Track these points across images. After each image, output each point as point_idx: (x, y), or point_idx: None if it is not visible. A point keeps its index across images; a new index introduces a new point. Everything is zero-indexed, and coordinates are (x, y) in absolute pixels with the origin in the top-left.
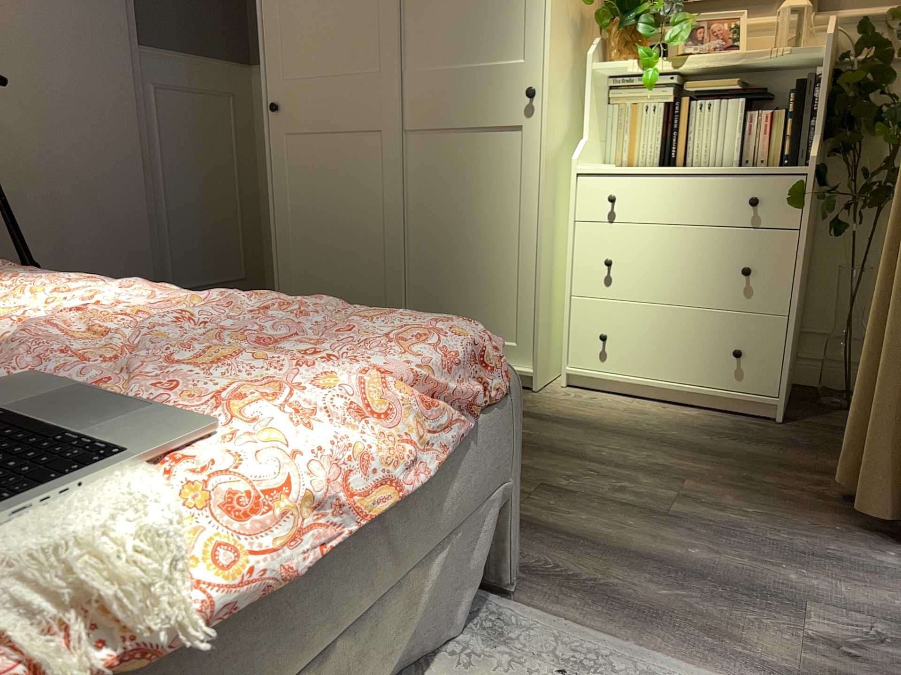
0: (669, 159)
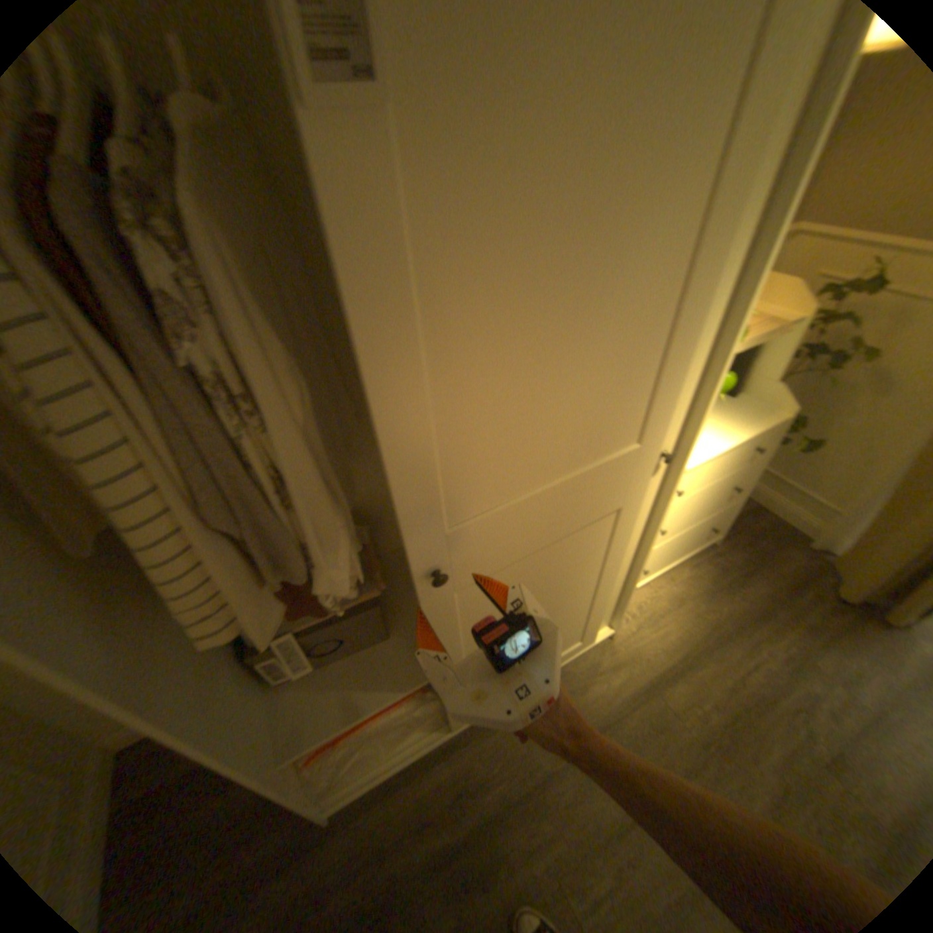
0: None
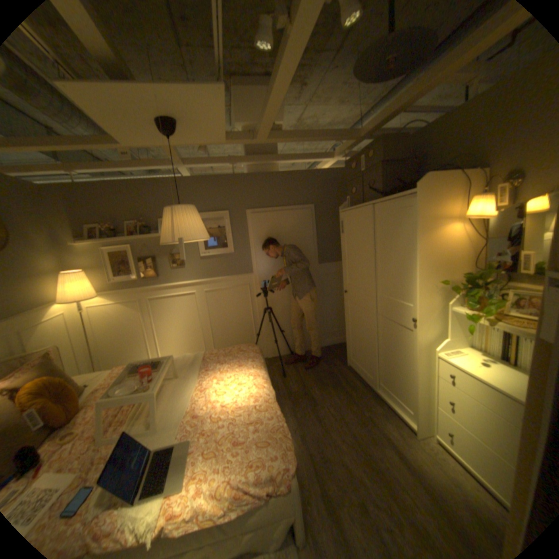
0: (507, 358)
